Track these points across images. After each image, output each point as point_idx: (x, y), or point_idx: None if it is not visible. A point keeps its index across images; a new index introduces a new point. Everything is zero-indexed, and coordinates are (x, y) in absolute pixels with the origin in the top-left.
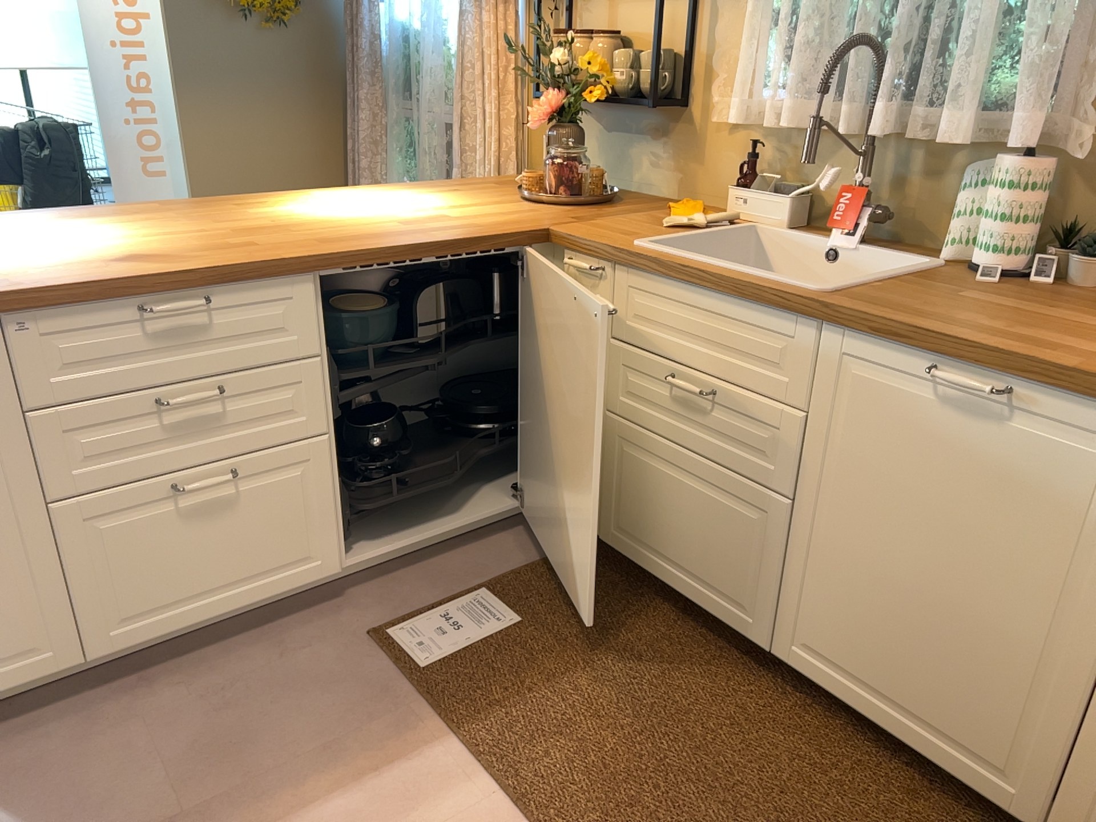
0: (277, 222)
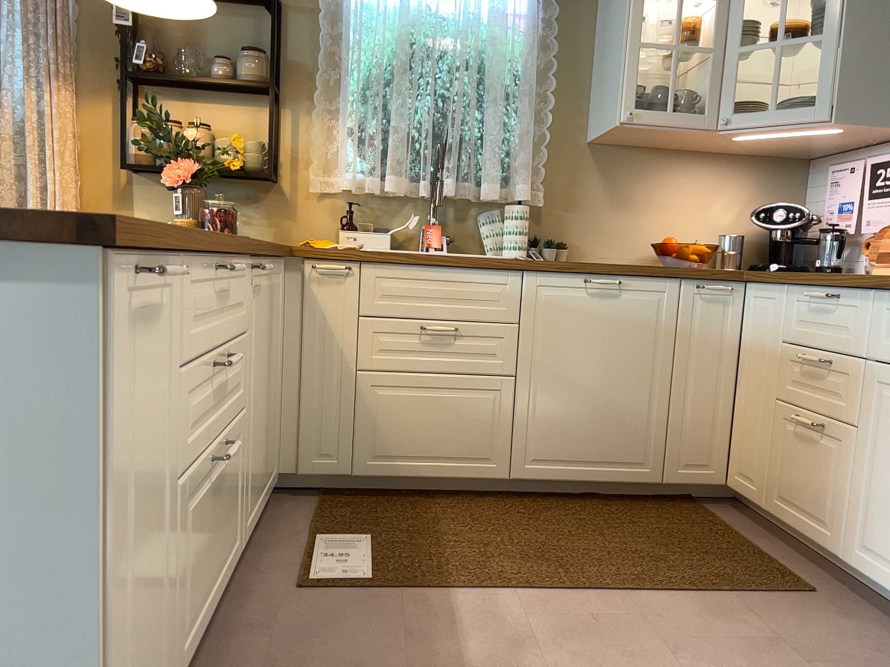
0: None
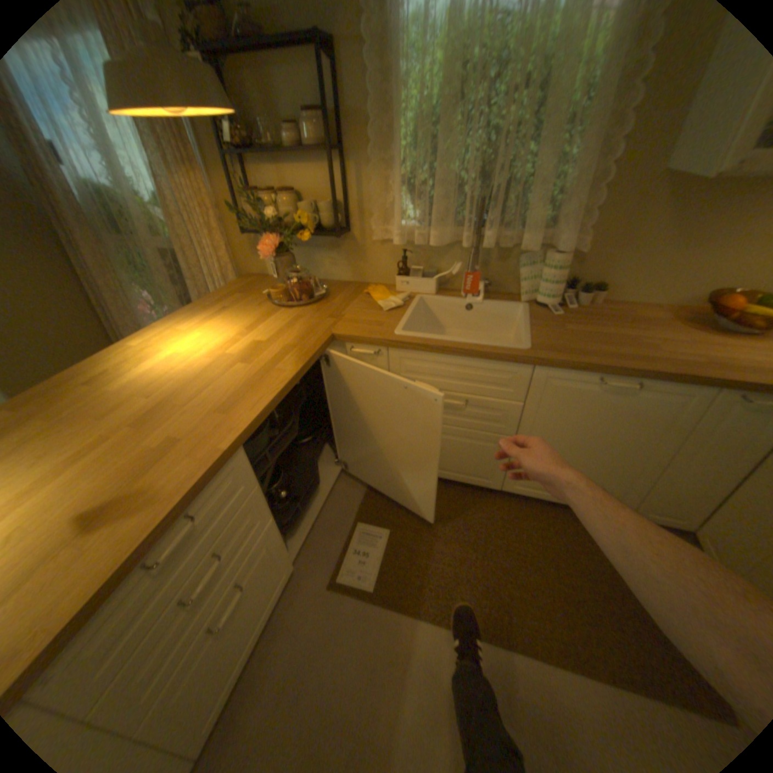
0: (149, 396)
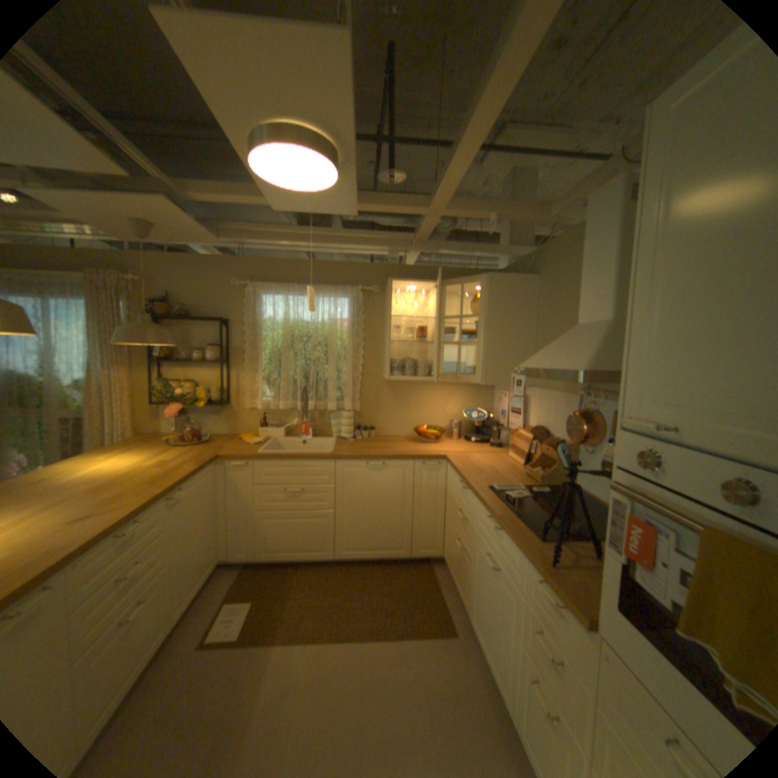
0: (93, 484)
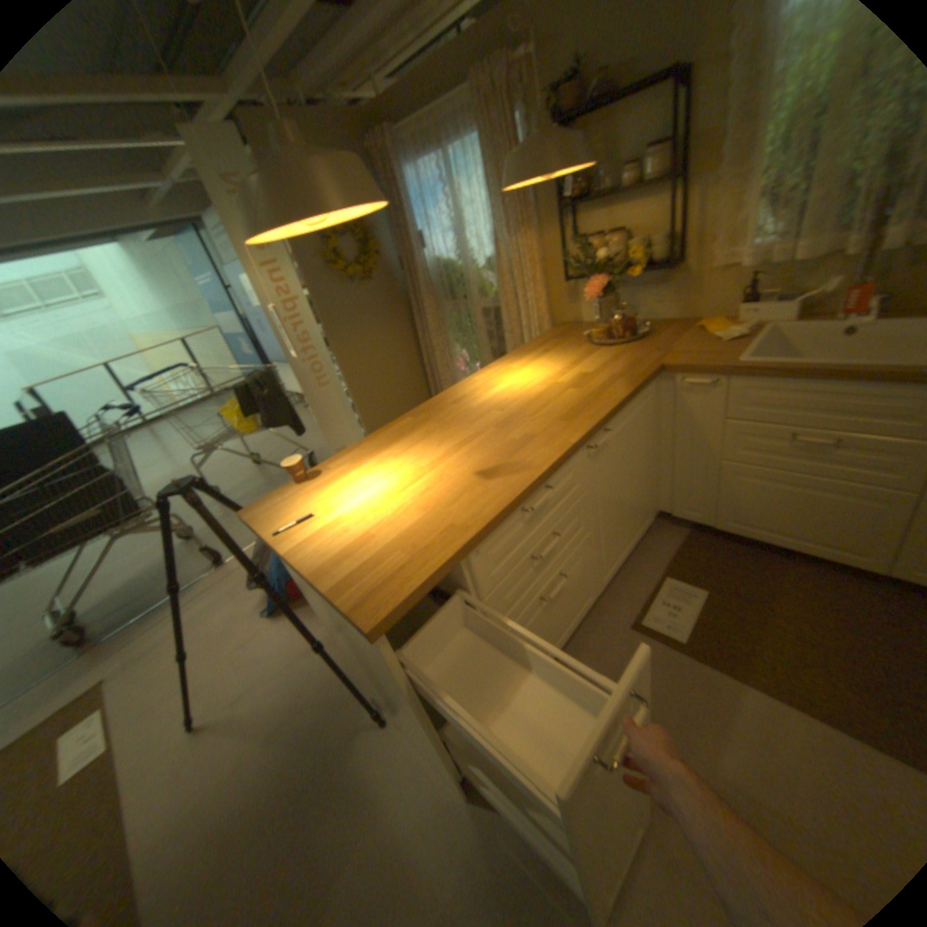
0: (501, 410)
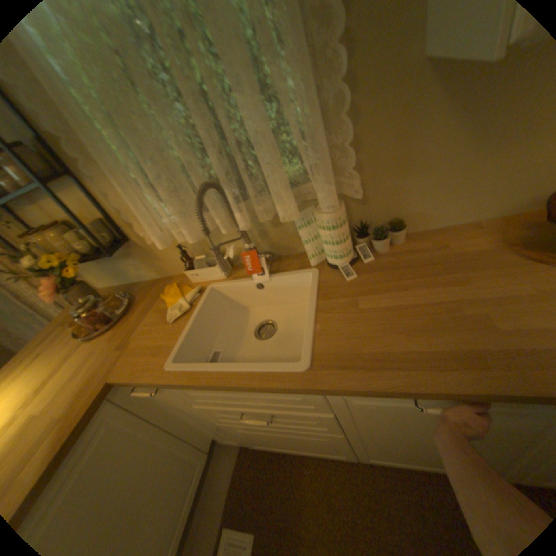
0: None
